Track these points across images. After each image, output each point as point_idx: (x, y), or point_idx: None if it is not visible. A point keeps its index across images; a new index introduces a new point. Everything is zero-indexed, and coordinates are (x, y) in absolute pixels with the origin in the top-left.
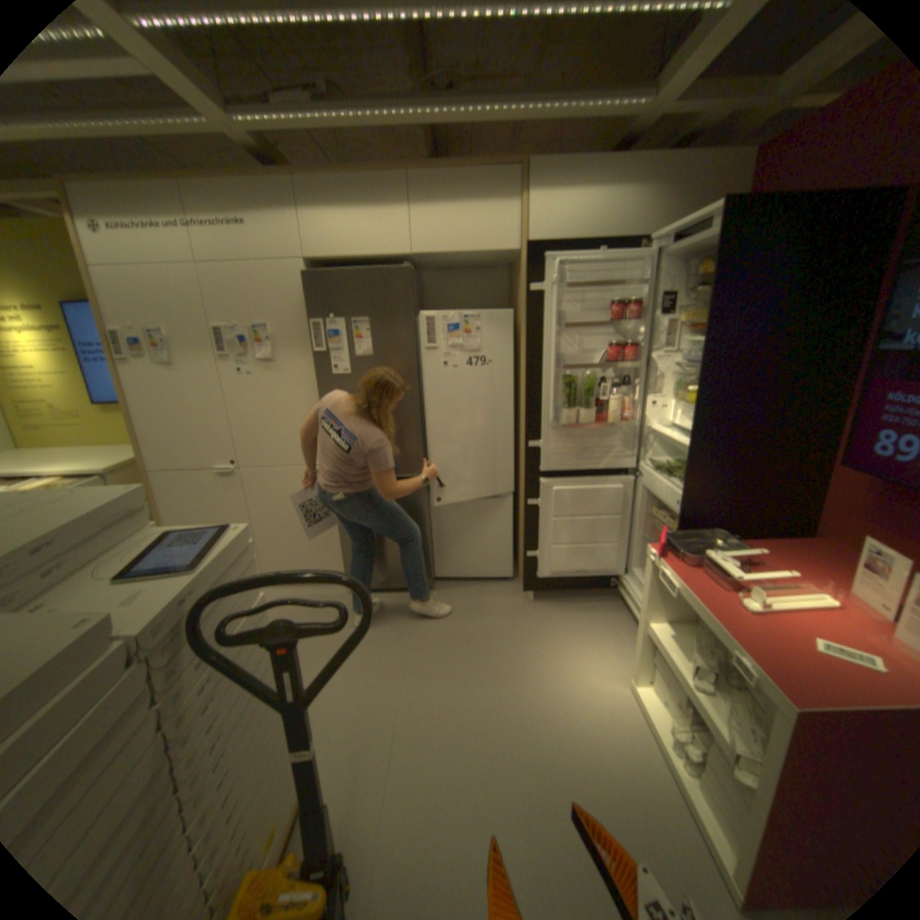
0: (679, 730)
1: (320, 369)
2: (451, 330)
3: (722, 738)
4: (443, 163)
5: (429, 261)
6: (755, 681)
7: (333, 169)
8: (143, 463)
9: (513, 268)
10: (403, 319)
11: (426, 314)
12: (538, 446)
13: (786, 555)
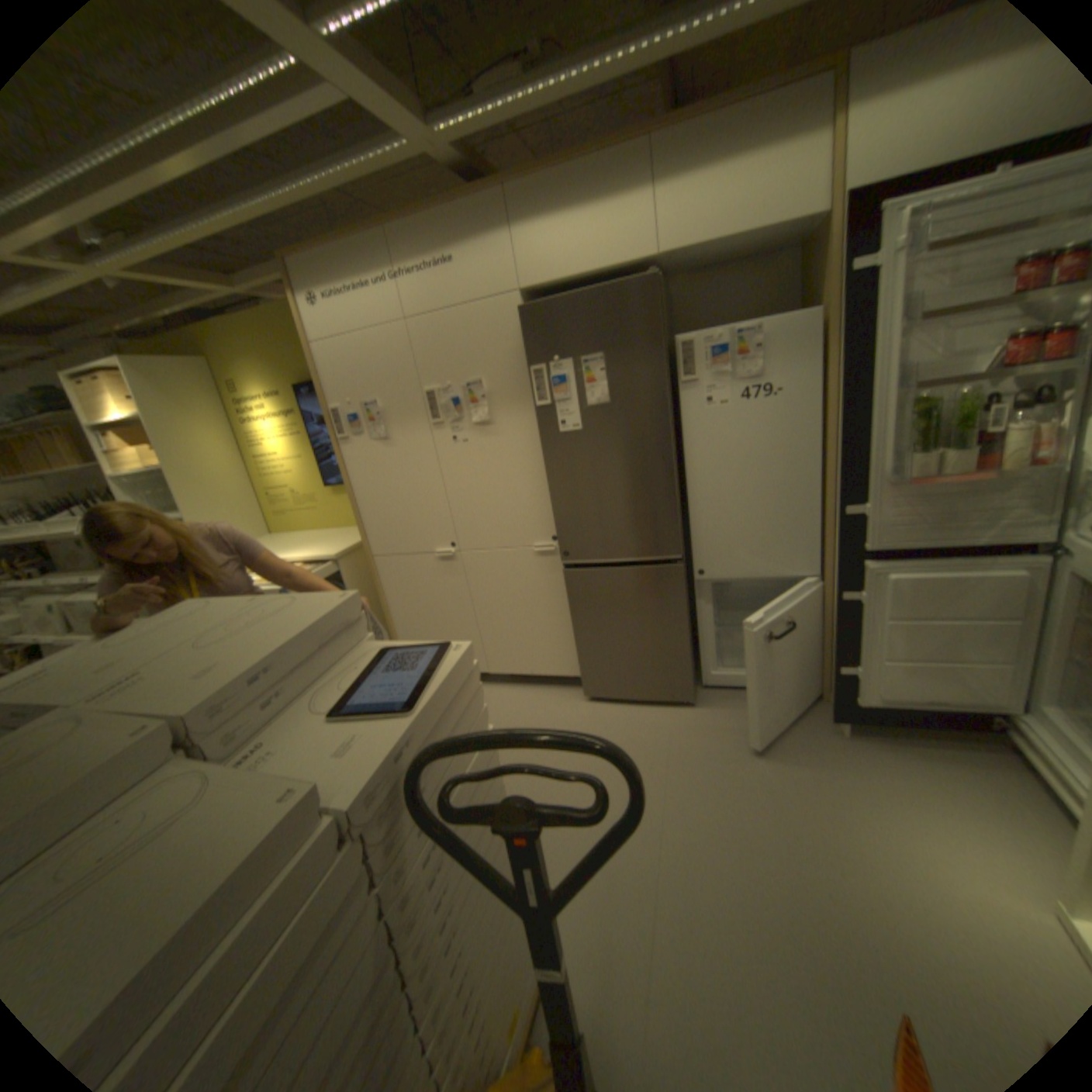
0: None
1: (544, 428)
2: (717, 353)
3: None
4: (703, 107)
5: (681, 260)
6: None
7: (552, 162)
8: (368, 548)
9: (810, 246)
10: (649, 348)
11: (679, 336)
12: (863, 512)
13: None
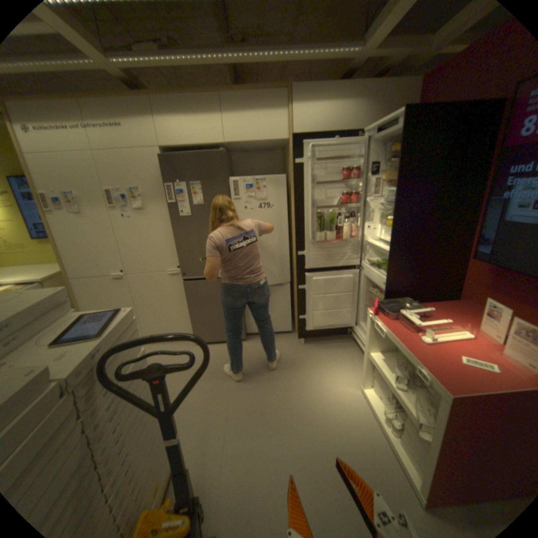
0: (388, 412)
1: (172, 213)
2: (250, 188)
3: (412, 415)
4: (241, 87)
5: (235, 146)
6: (429, 382)
7: (174, 91)
8: (66, 274)
9: (285, 150)
10: (221, 182)
11: (234, 178)
12: (303, 254)
13: (444, 310)
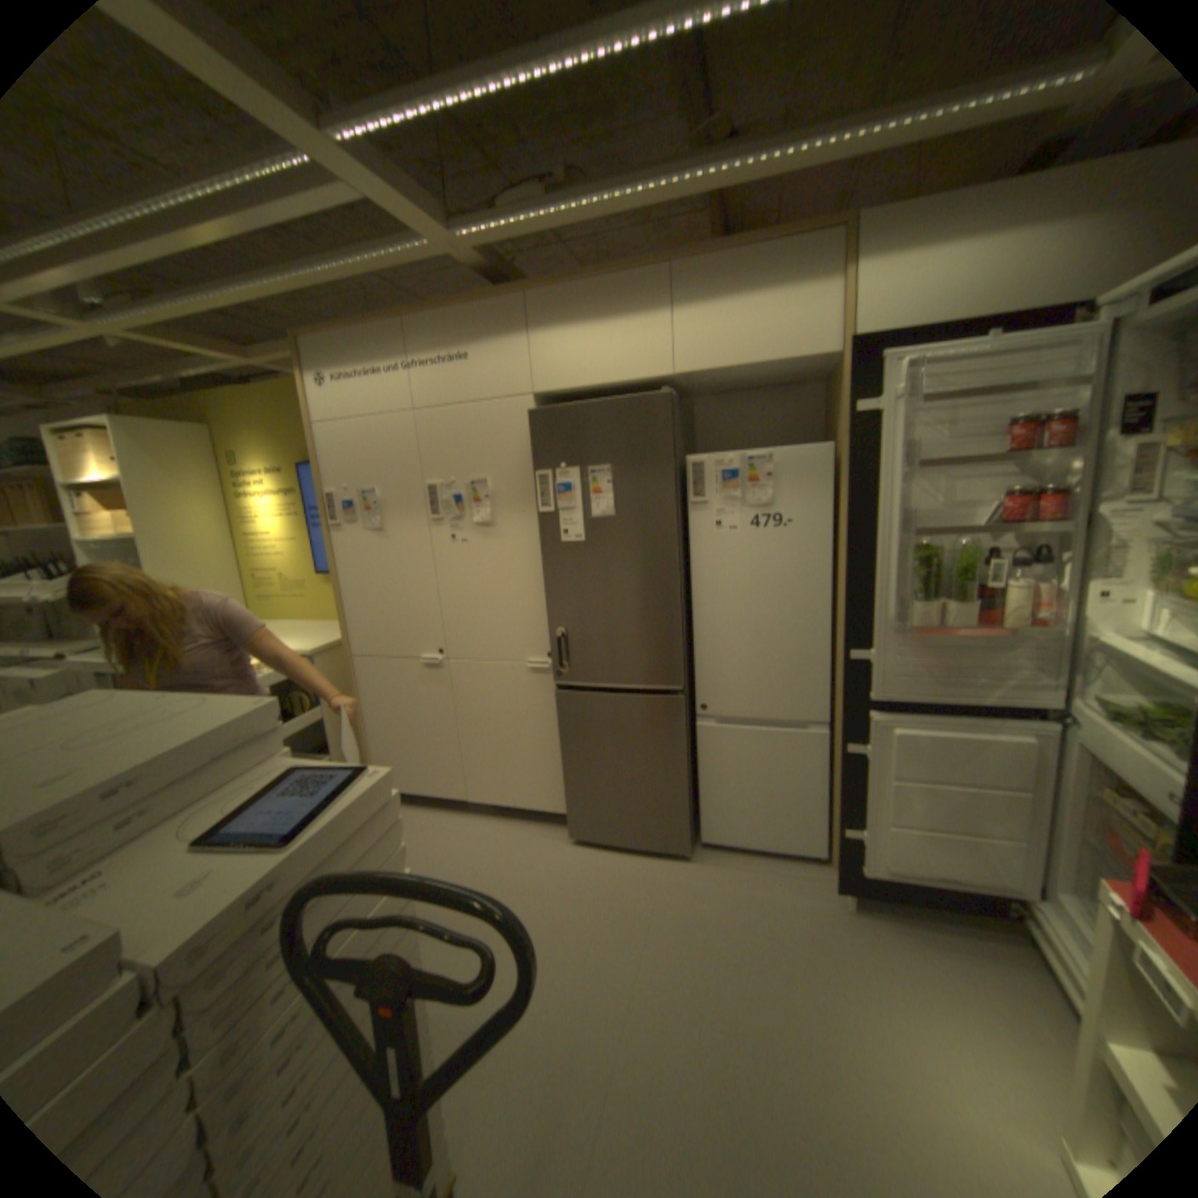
0: None
1: (546, 535)
2: (729, 478)
3: None
4: (722, 244)
5: (700, 382)
6: None
7: (574, 277)
8: (348, 646)
9: (831, 382)
10: (658, 465)
11: (692, 457)
12: (868, 658)
13: None
